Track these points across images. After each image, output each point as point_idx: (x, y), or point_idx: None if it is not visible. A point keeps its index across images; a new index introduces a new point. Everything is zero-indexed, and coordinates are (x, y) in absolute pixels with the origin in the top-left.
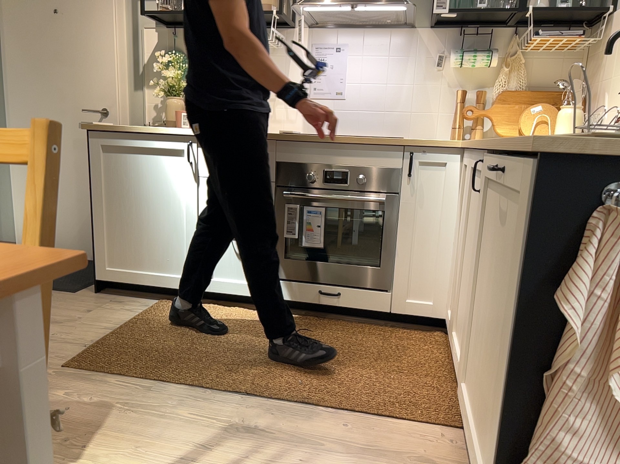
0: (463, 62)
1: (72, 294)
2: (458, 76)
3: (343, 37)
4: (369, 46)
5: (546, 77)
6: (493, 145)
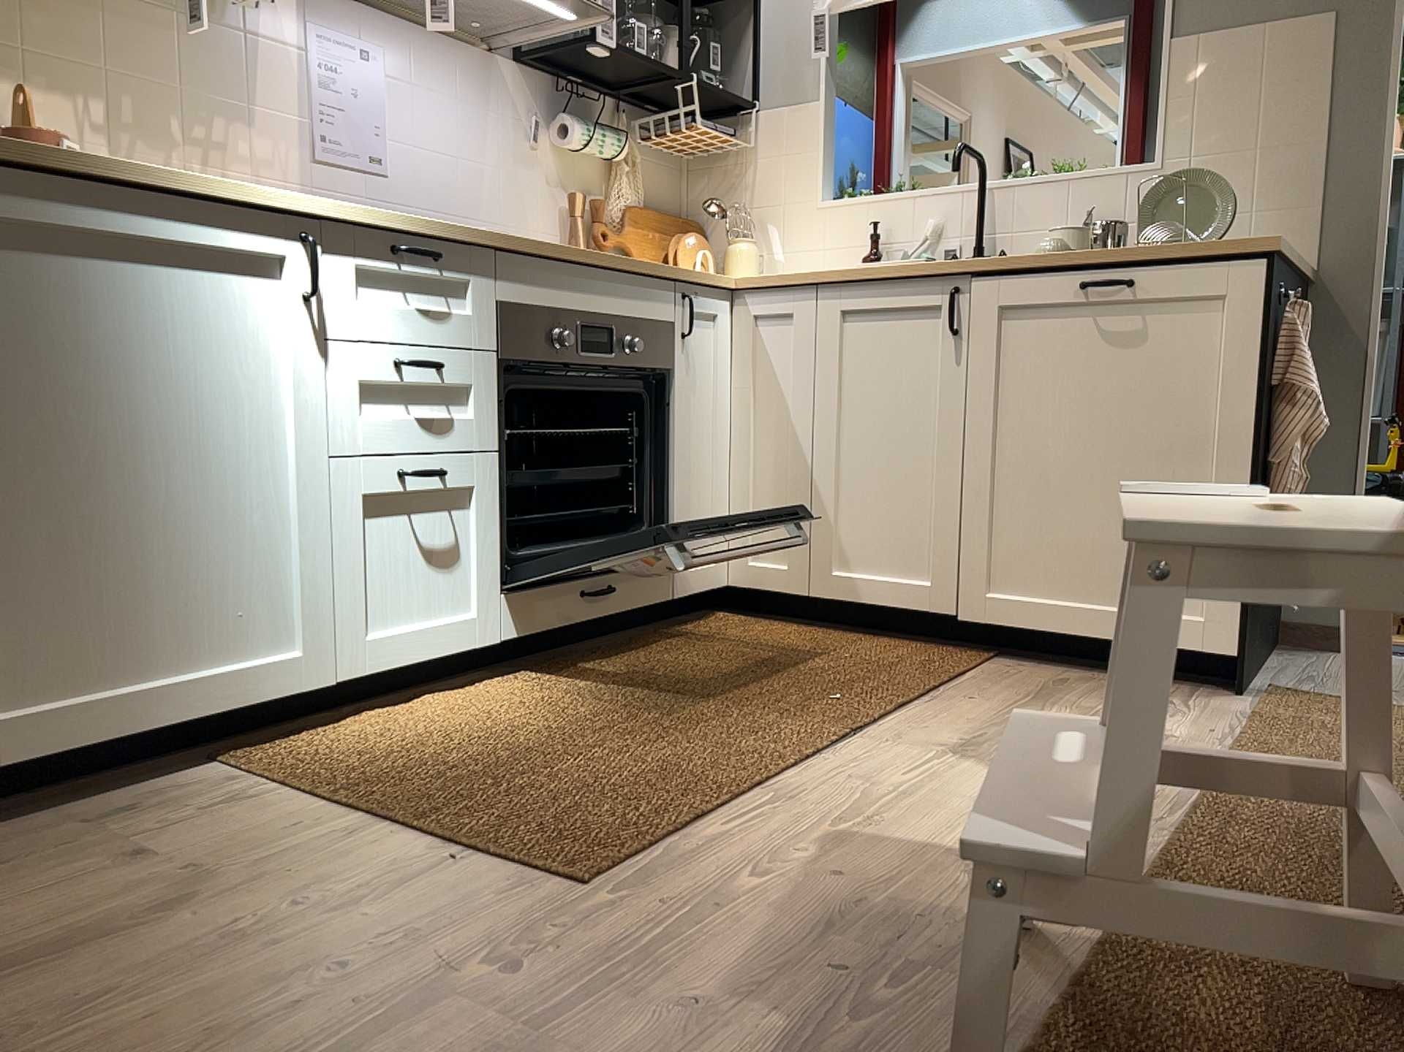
0: (595, 139)
1: None
2: (562, 164)
3: (378, 28)
4: (427, 65)
5: (655, 188)
6: (1045, 255)
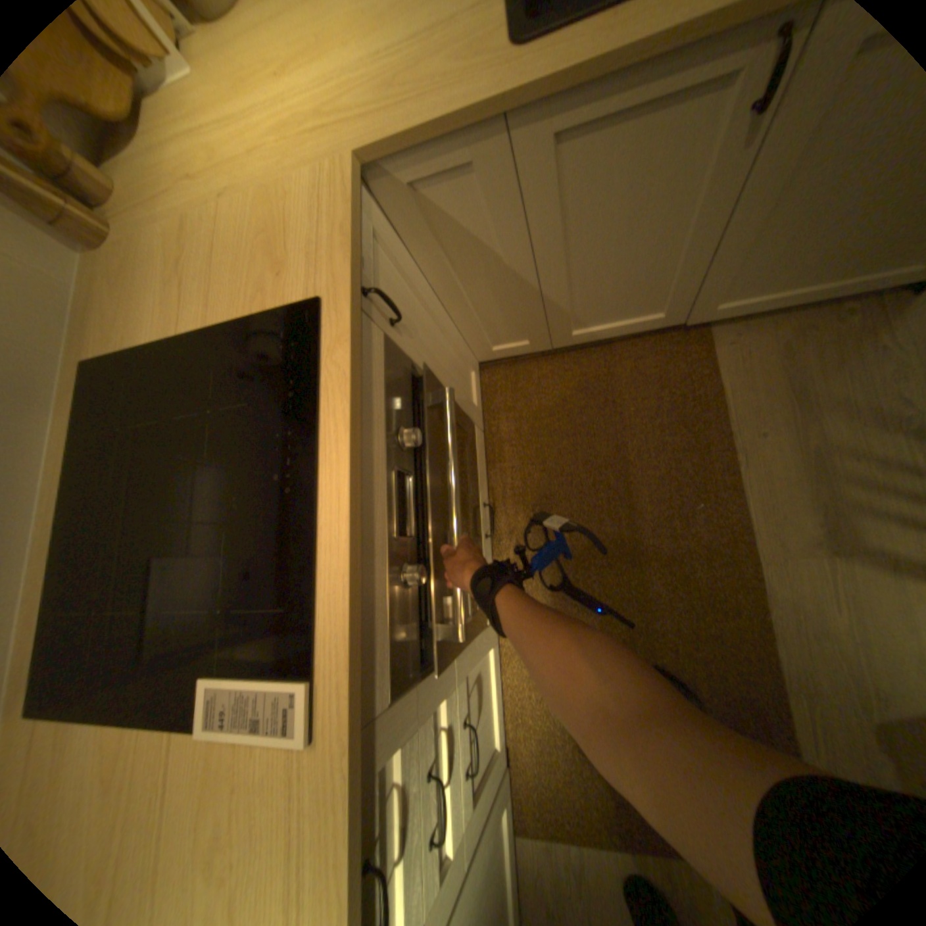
0: None
1: None
2: None
3: None
4: None
5: None
6: None
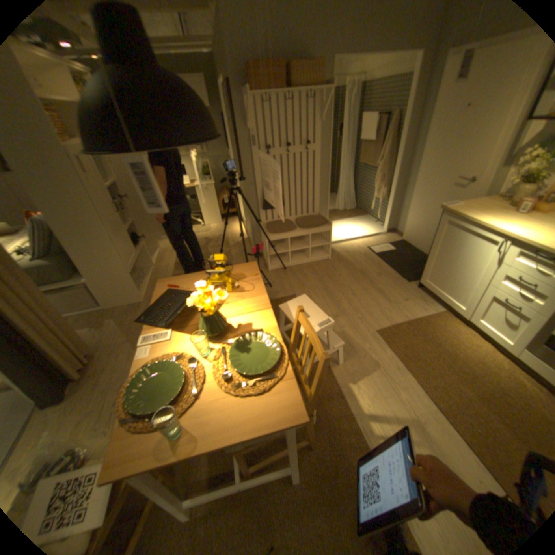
0: None
1: (406, 283)
2: None
3: None
4: None
5: None
6: None
